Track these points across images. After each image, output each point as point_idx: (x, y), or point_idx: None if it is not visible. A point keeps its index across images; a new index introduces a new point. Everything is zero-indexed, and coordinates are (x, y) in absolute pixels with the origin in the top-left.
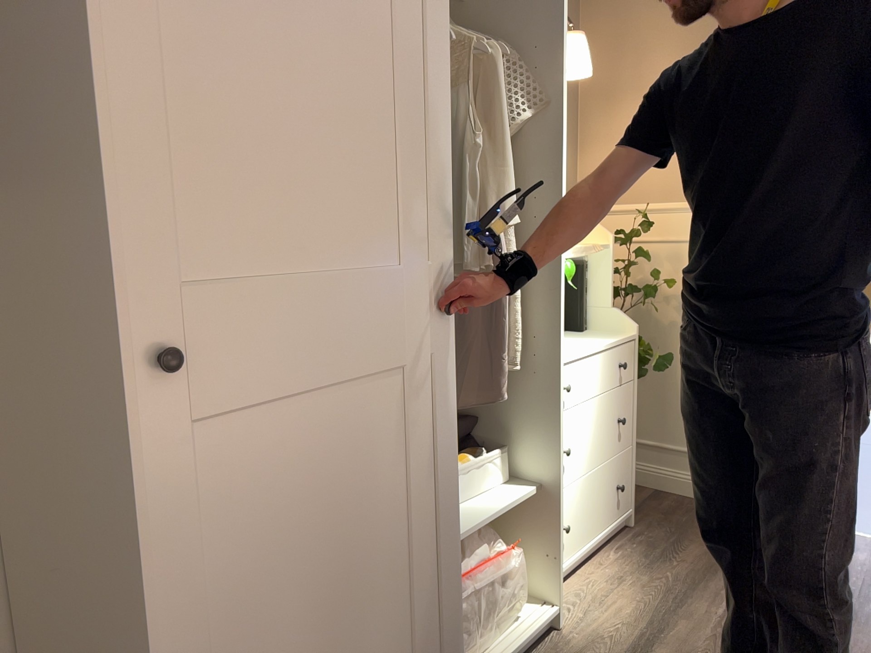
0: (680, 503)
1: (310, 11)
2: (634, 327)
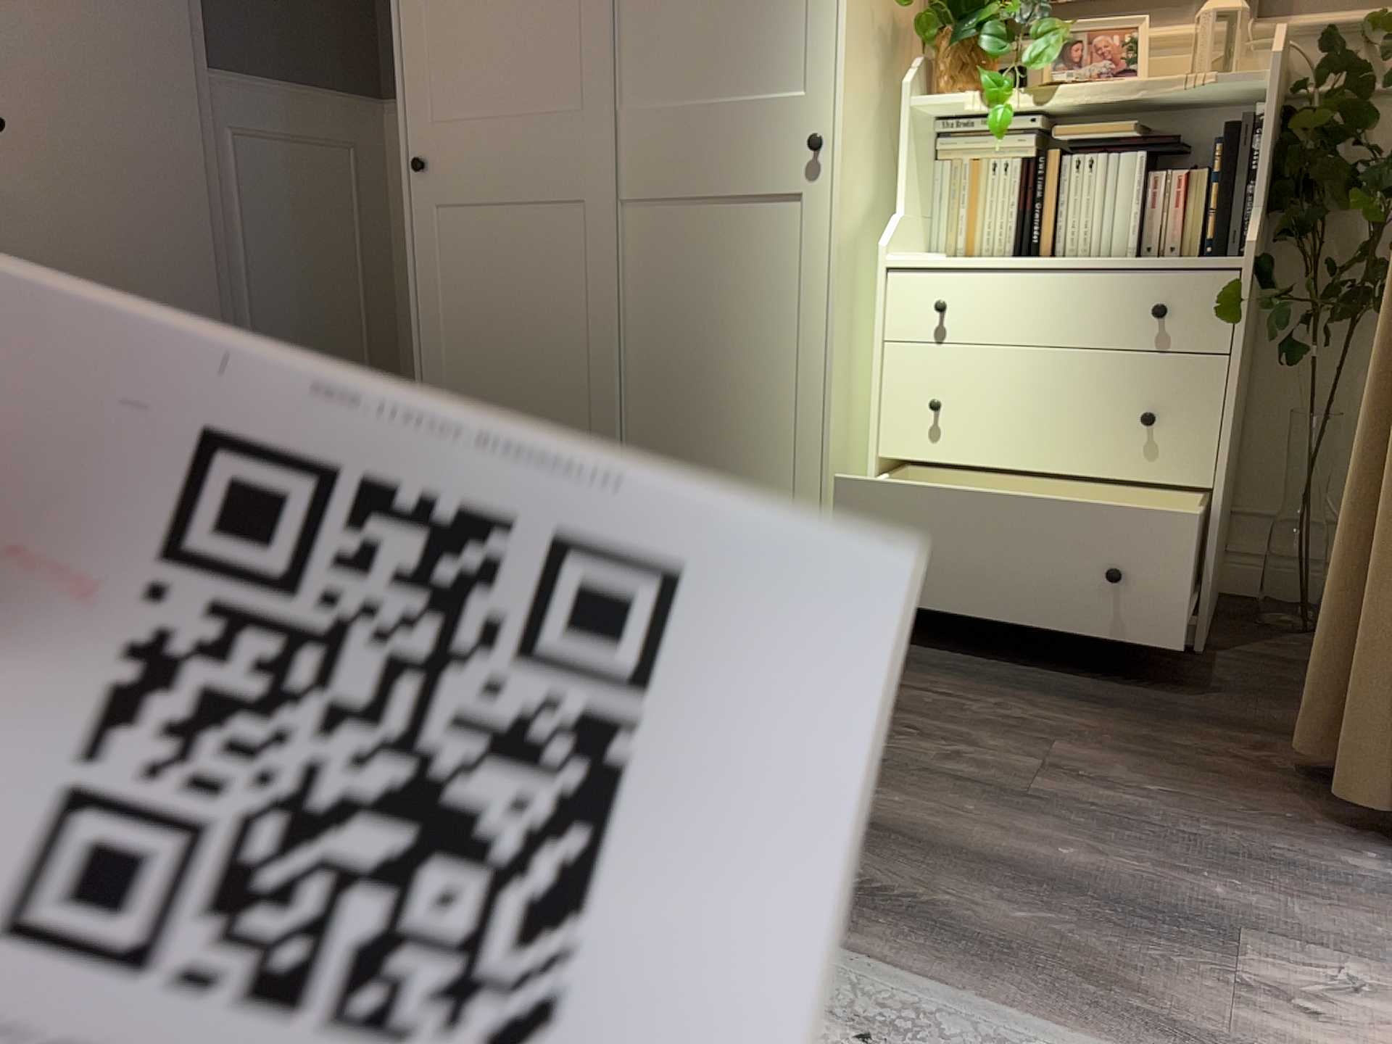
0: None
1: None
2: (1256, 245)
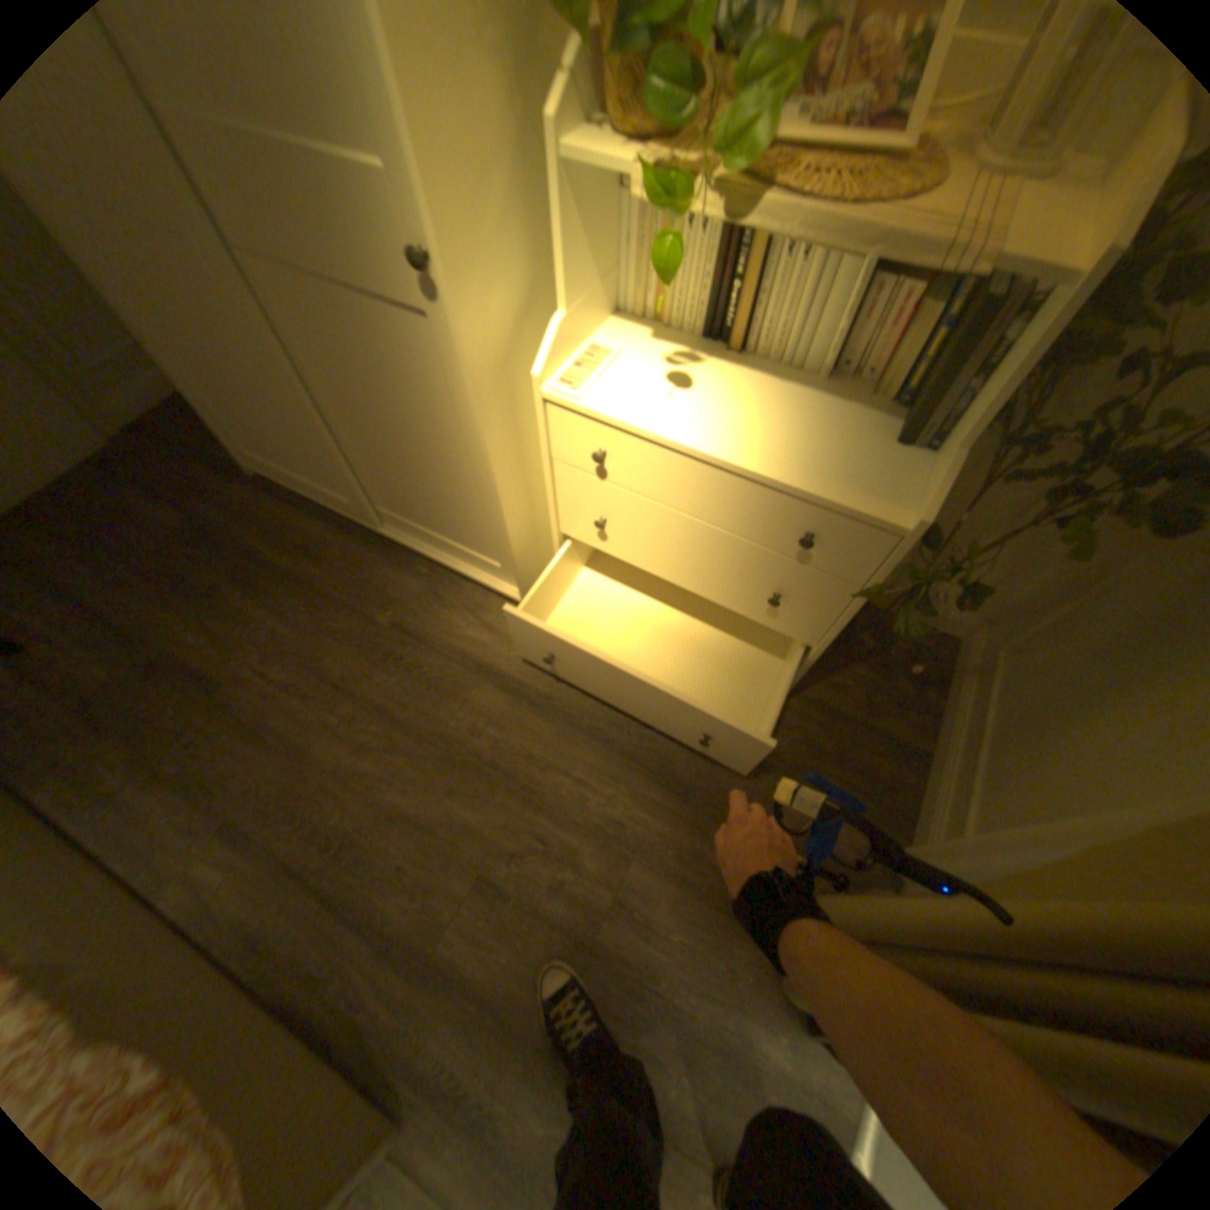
0: (890, 785)
1: None
2: (923, 517)
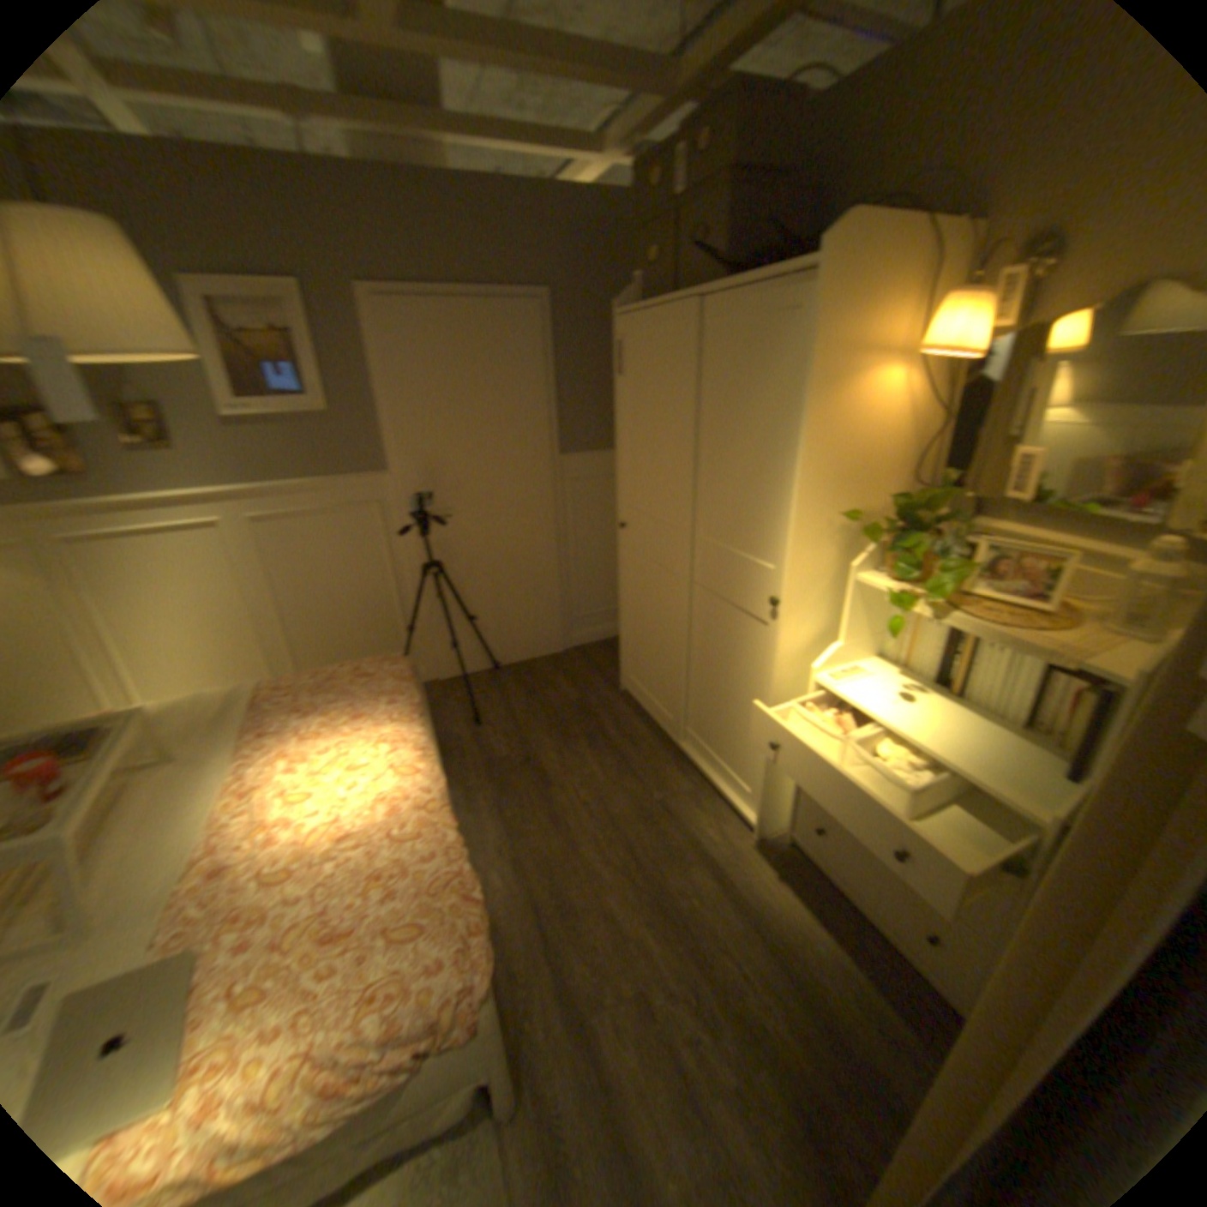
0: None
1: (653, 419)
2: (1060, 817)
